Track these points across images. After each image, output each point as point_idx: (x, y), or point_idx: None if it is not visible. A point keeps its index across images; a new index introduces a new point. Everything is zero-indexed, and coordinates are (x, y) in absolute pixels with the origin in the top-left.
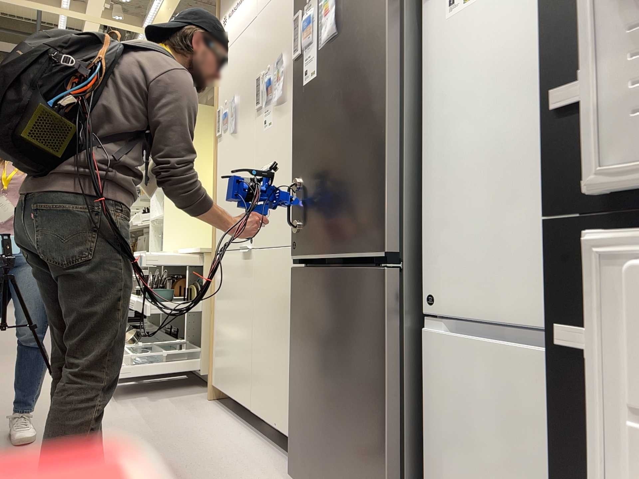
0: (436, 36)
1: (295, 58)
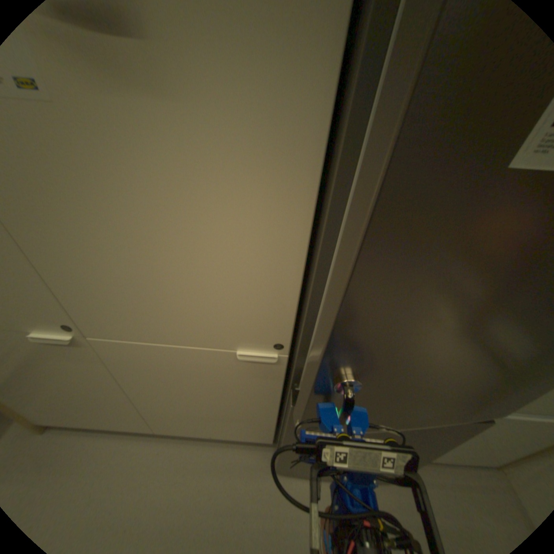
0: None
1: None
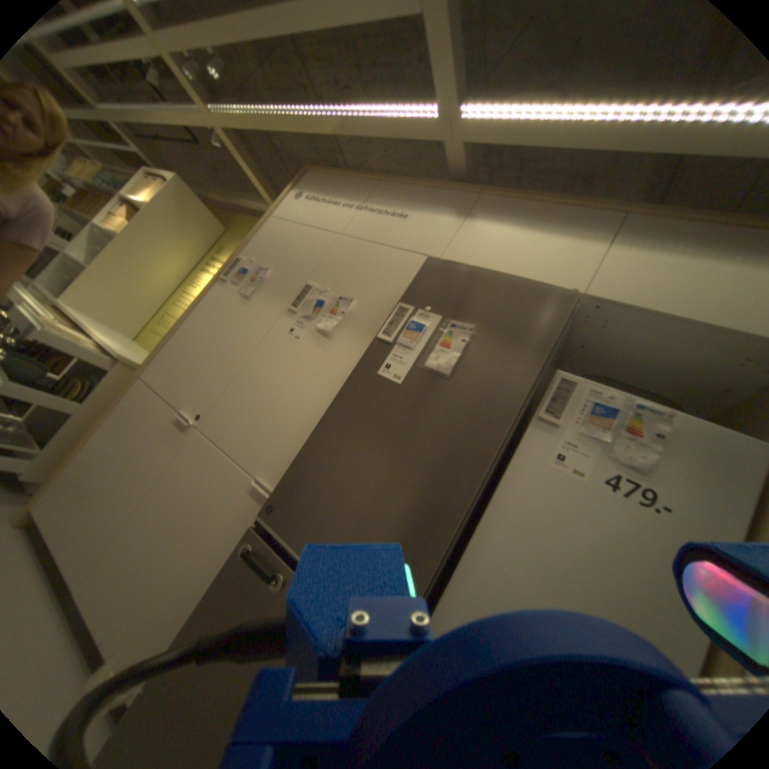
0: (529, 467)
1: (381, 340)
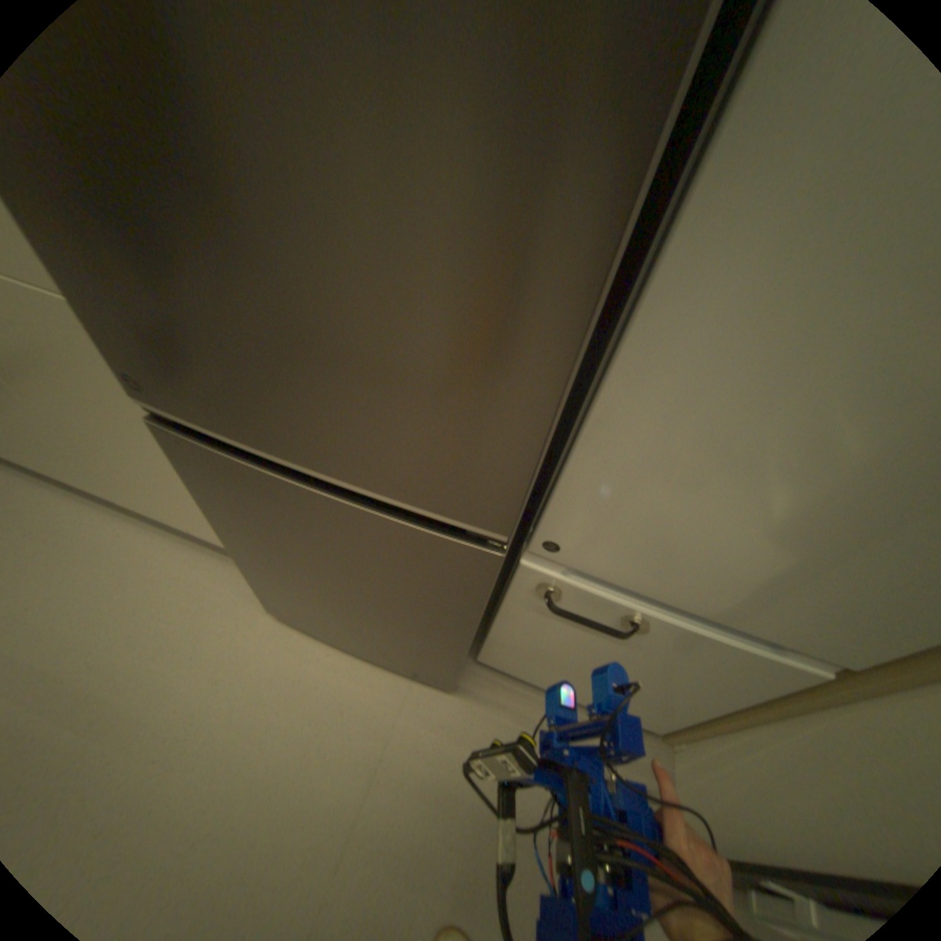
0: None
1: None
